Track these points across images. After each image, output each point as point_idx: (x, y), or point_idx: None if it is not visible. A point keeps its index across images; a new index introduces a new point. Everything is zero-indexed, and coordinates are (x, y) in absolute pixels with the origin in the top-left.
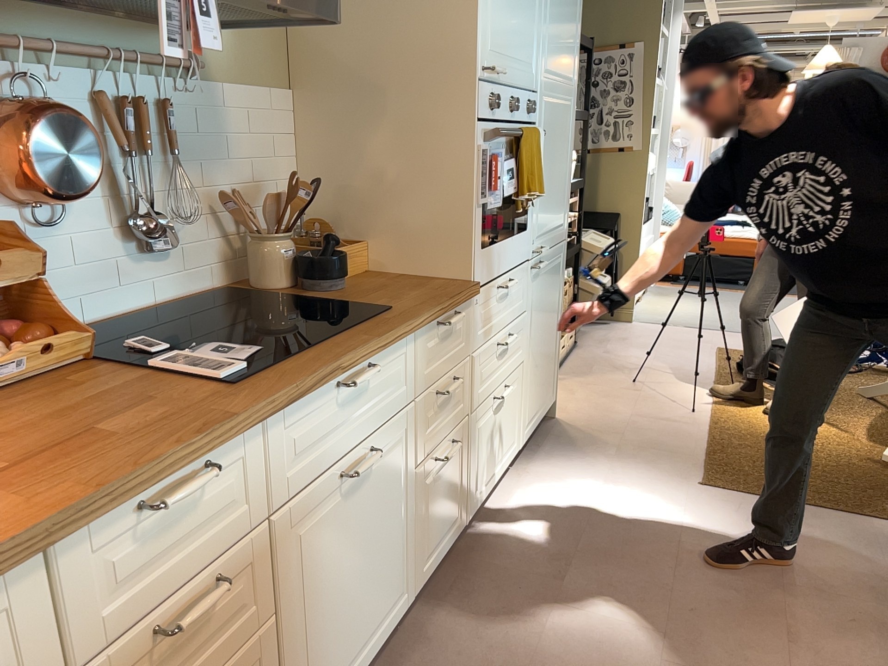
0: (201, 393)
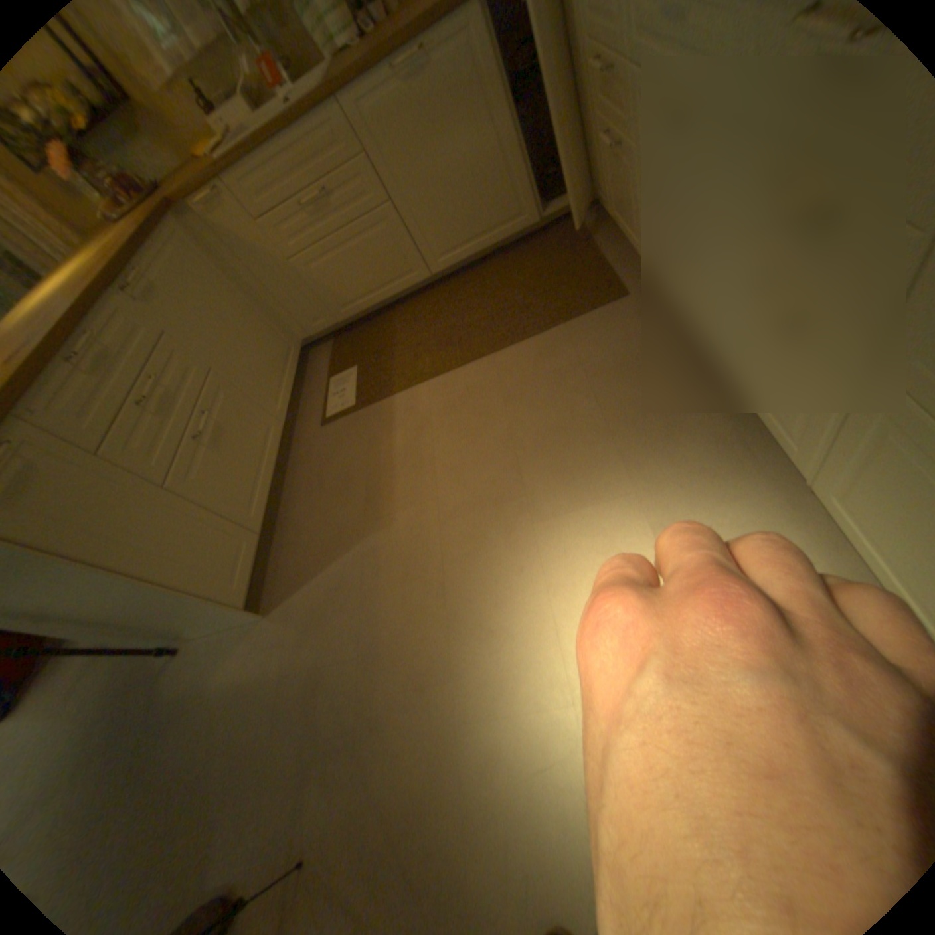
0: None
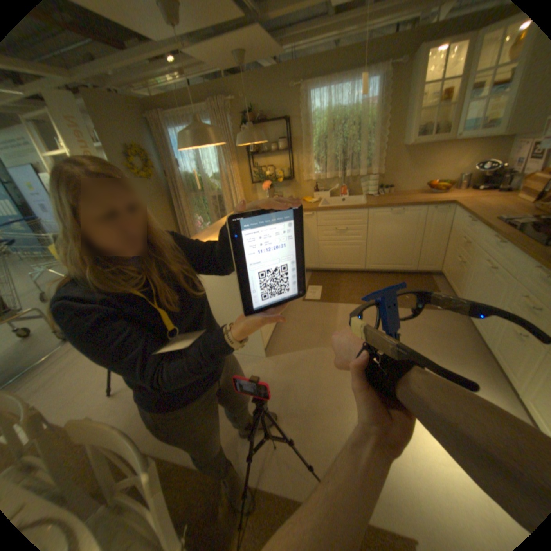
0: (497, 216)
